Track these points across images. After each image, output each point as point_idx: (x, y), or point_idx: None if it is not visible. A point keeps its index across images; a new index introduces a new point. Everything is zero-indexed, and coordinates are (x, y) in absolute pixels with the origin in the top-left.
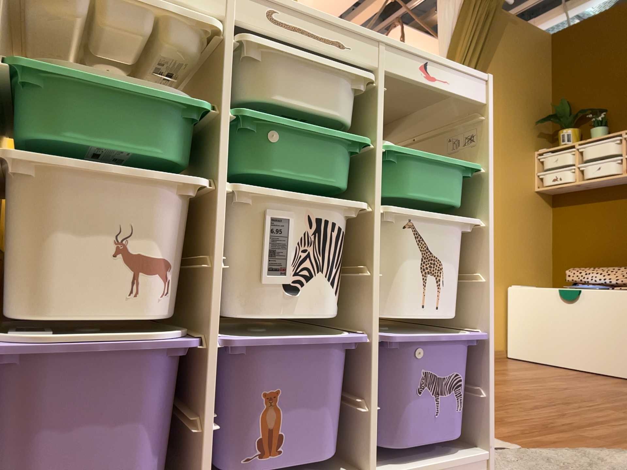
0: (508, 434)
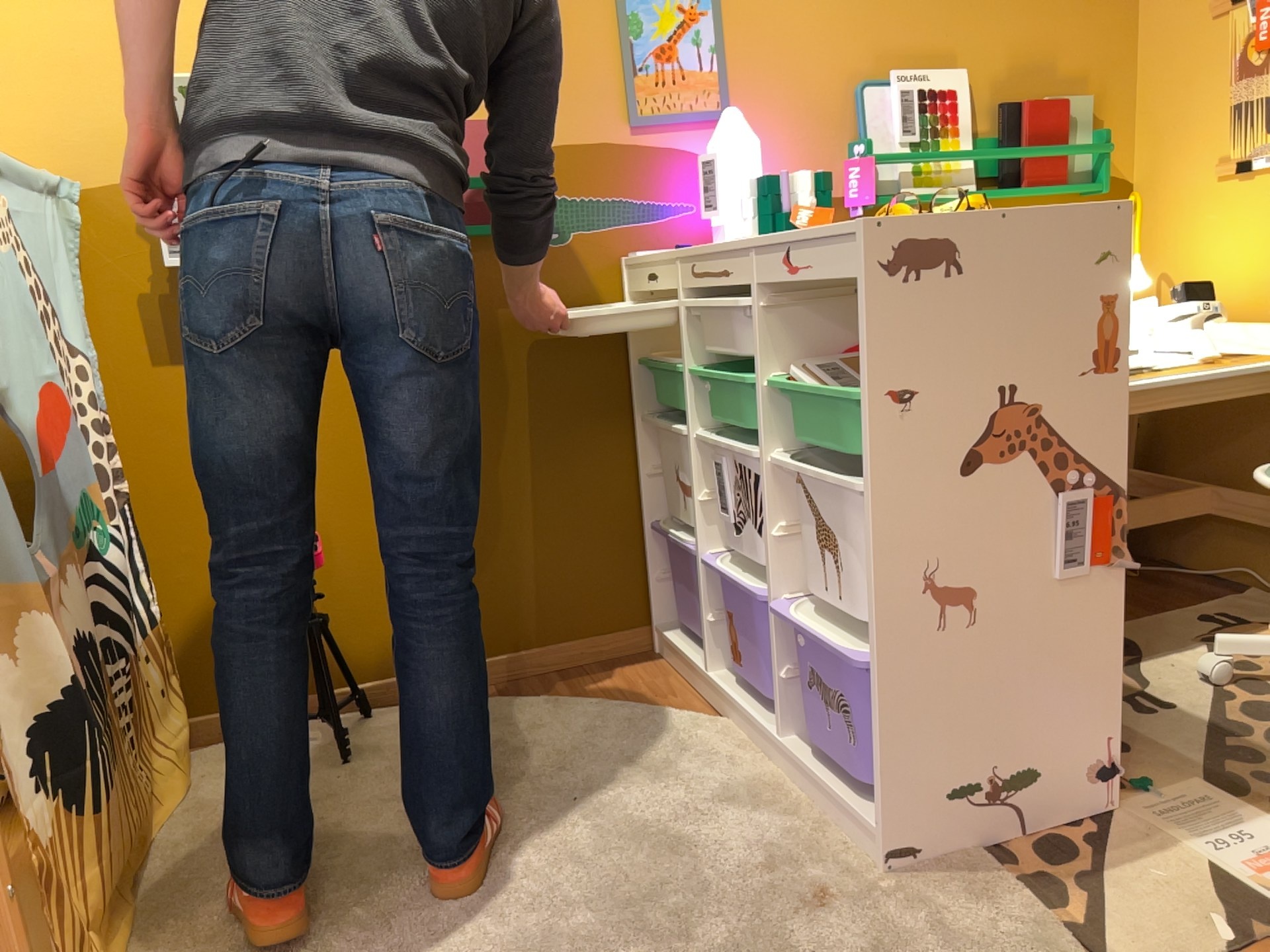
0: None
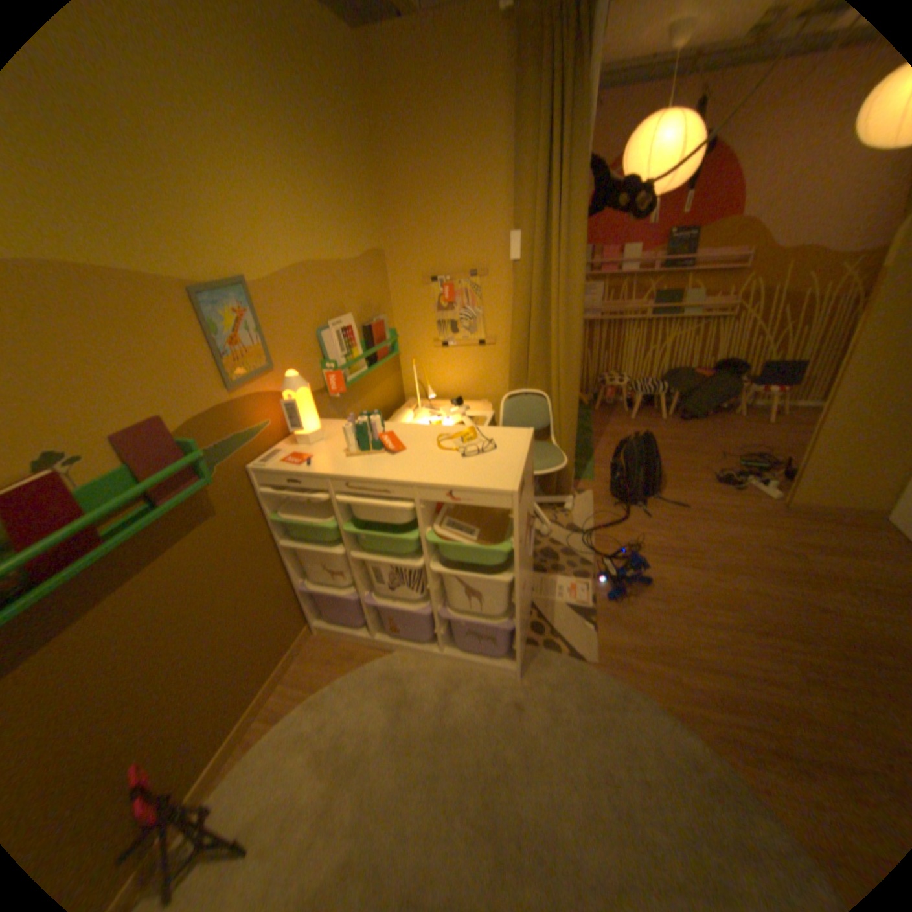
0: (614, 653)
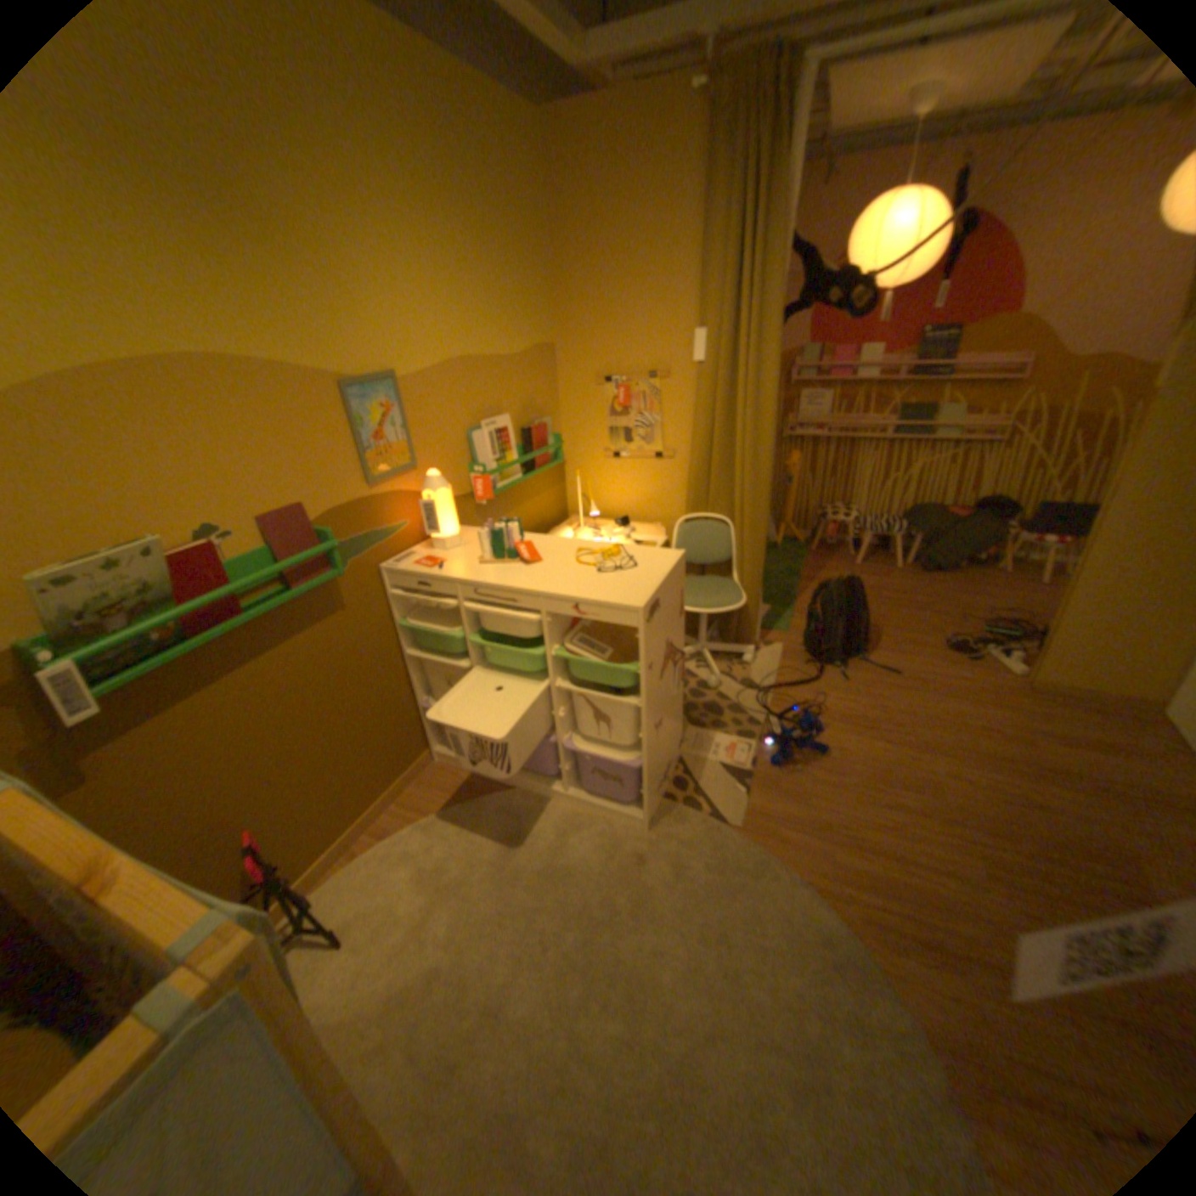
0: (763, 819)
